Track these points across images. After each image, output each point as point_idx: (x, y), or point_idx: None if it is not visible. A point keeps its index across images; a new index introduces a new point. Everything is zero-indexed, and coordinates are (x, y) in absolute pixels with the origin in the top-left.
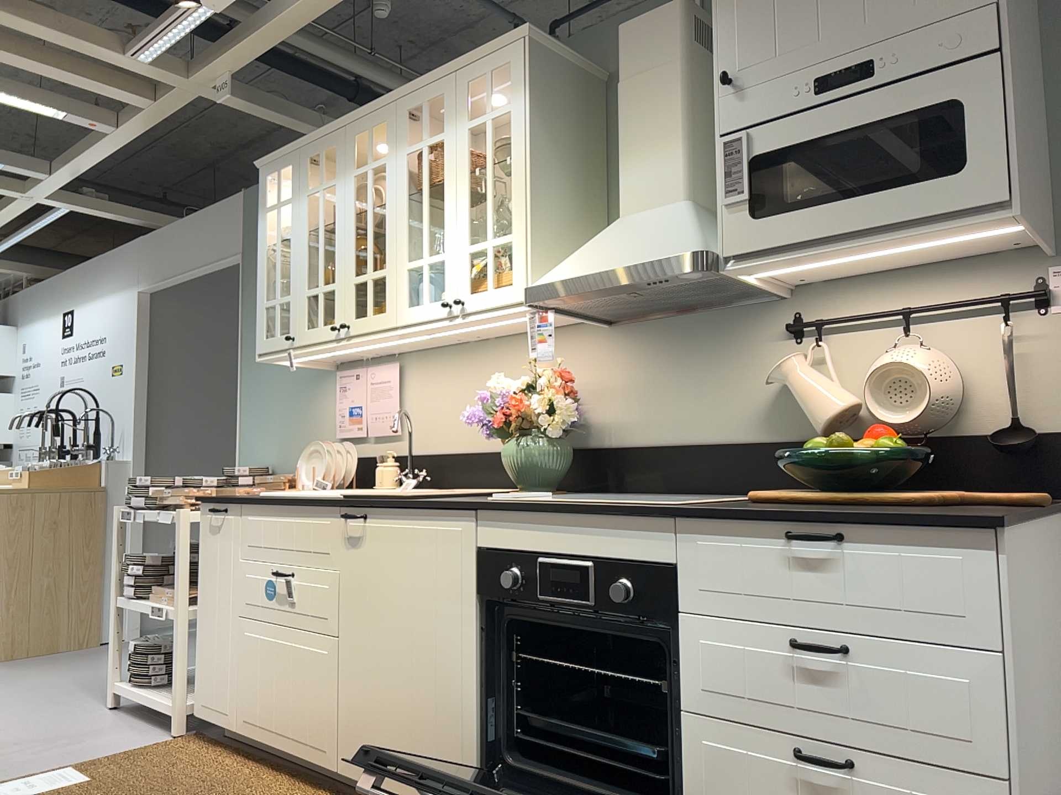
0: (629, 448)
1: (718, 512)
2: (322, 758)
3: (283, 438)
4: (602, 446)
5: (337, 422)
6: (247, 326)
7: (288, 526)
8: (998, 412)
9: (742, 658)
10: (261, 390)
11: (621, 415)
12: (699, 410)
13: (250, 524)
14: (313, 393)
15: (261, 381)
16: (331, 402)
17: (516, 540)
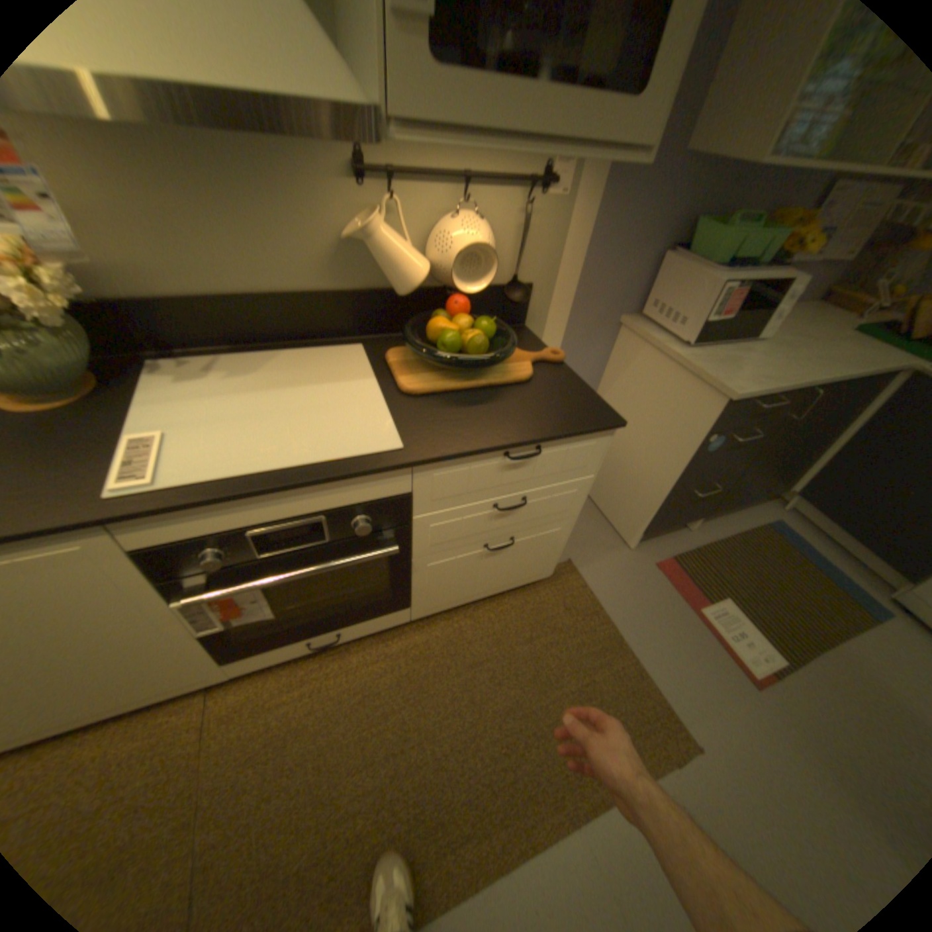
0: (156, 300)
1: (459, 456)
2: None
3: None
4: (106, 298)
5: None
6: None
7: None
8: (505, 269)
9: (460, 522)
10: None
11: (121, 256)
12: (249, 255)
13: None
14: None
15: None
16: None
17: (203, 527)
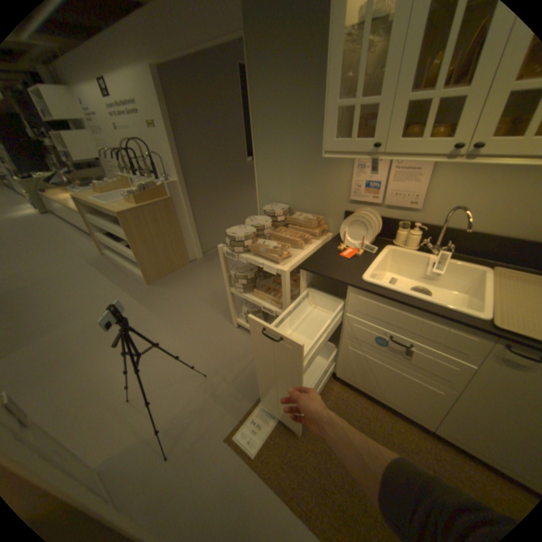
0: None
1: None
2: (422, 424)
3: (296, 190)
4: None
5: (353, 190)
6: (256, 103)
7: (414, 321)
8: None
9: None
10: (273, 155)
11: None
12: None
13: (361, 302)
14: (326, 164)
15: (273, 148)
16: (344, 173)
17: None
